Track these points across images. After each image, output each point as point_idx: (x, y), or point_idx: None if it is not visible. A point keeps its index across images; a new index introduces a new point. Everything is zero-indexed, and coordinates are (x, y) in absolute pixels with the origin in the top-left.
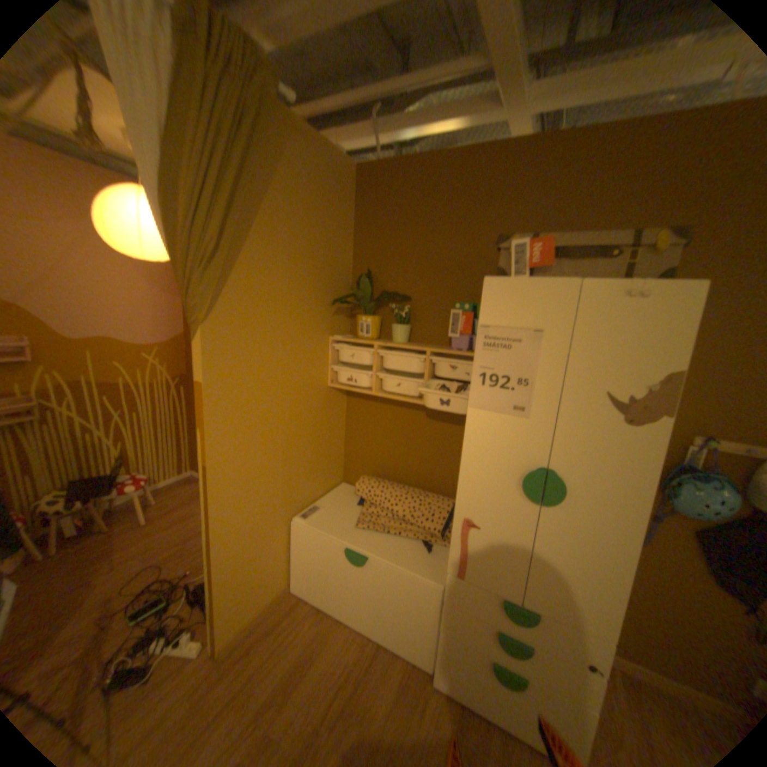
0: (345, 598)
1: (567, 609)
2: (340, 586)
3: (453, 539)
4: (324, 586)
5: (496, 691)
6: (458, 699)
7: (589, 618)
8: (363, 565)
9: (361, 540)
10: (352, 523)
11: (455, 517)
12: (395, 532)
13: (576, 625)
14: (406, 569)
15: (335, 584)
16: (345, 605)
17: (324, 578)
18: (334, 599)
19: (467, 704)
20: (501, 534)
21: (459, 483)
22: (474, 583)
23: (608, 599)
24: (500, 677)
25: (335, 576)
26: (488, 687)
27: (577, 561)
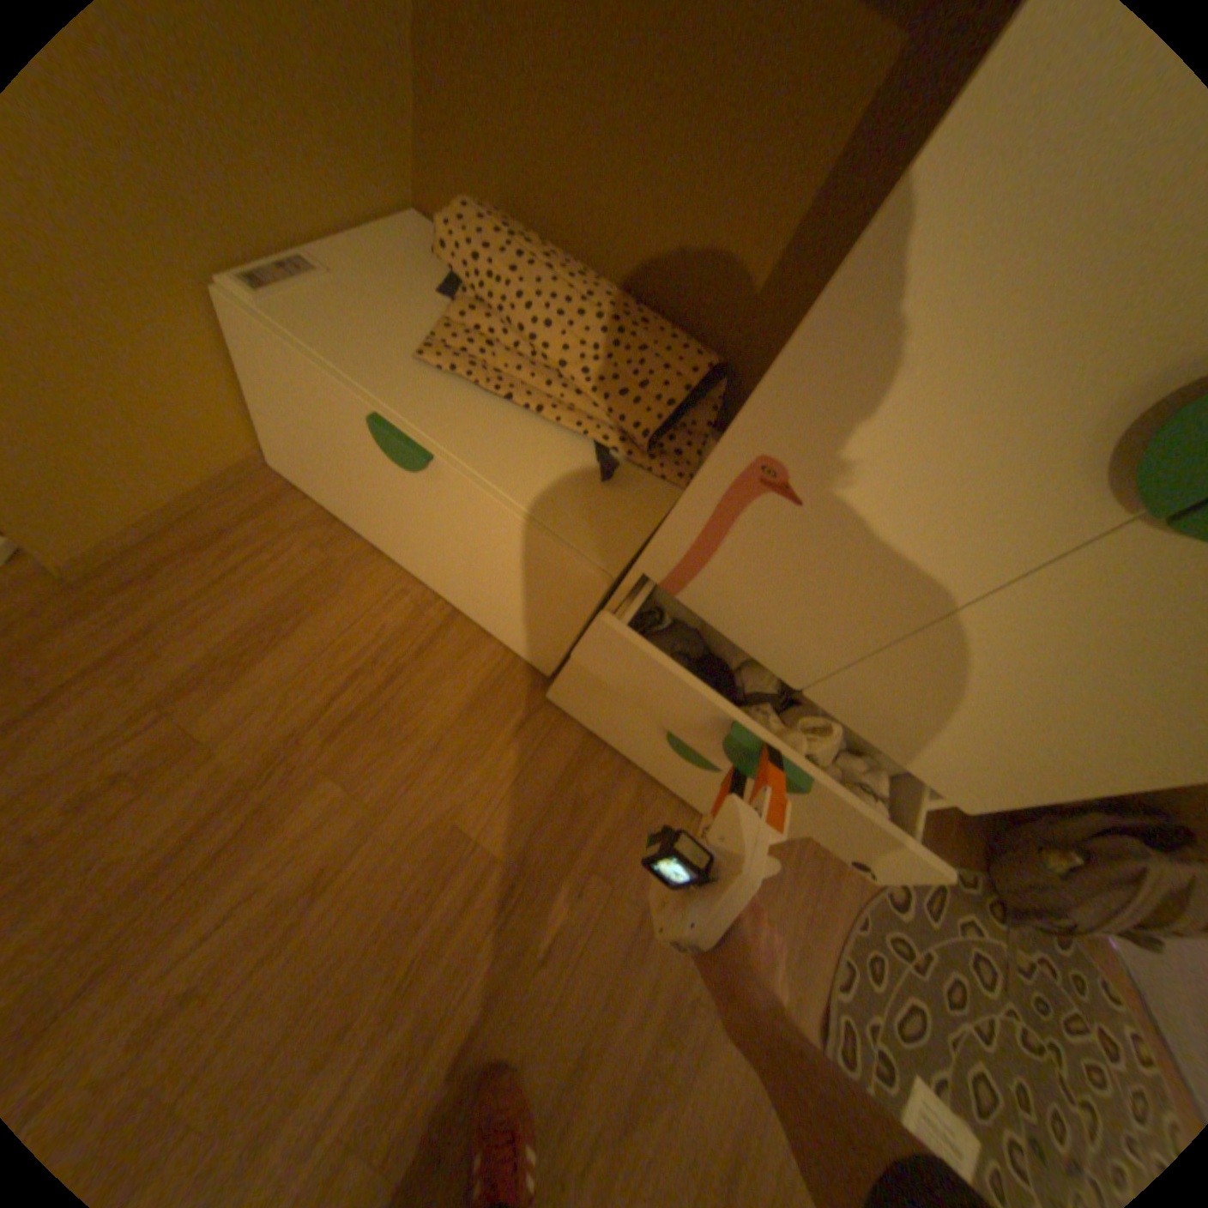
0: (386, 516)
1: (916, 739)
2: (372, 491)
3: (691, 496)
4: (336, 478)
5: (659, 745)
6: (586, 723)
7: (958, 770)
8: (419, 468)
9: (424, 400)
10: (411, 343)
11: (734, 436)
12: (529, 400)
13: (911, 762)
14: (534, 508)
15: (359, 482)
16: (387, 529)
17: (333, 463)
18: (363, 510)
19: (599, 733)
20: (872, 544)
21: (830, 301)
22: (702, 611)
23: (1061, 773)
24: (676, 743)
25: (357, 467)
26: (646, 736)
27: (1076, 691)
